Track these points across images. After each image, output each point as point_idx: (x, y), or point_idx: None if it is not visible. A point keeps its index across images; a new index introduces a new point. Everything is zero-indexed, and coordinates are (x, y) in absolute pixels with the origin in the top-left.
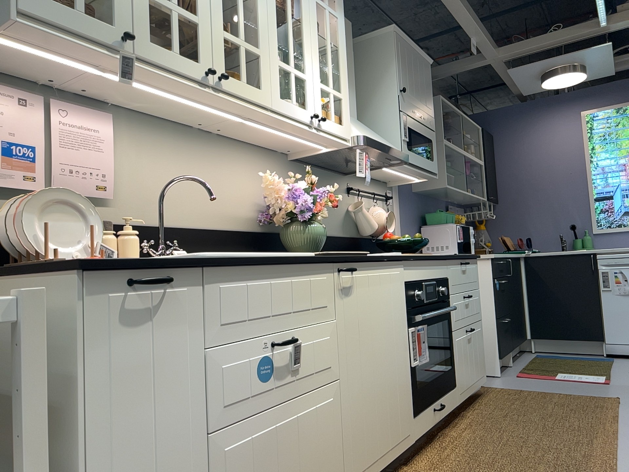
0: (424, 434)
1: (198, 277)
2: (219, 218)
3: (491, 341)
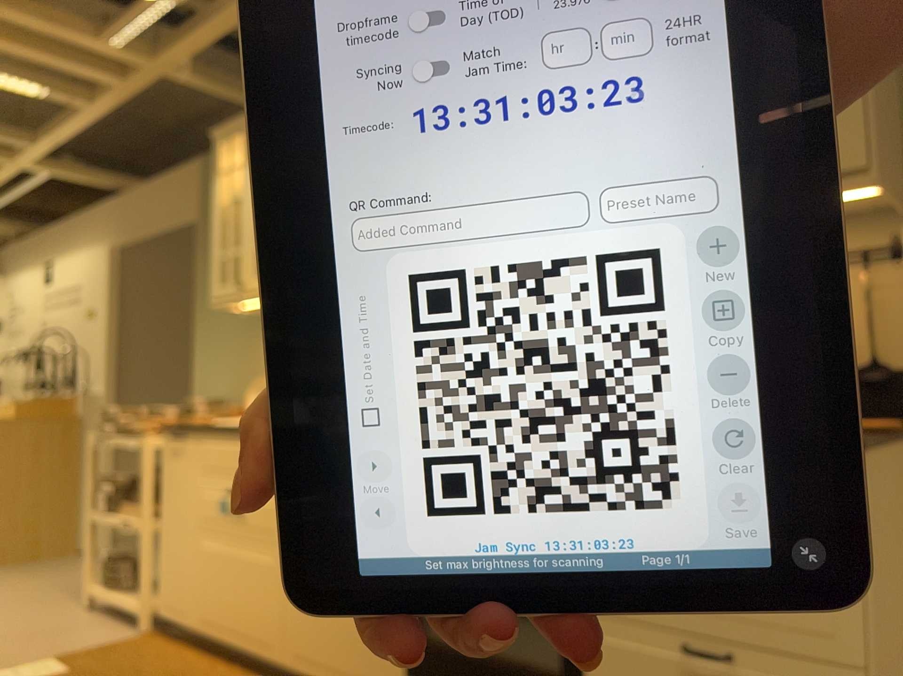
0: None
1: (197, 436)
2: None
3: None
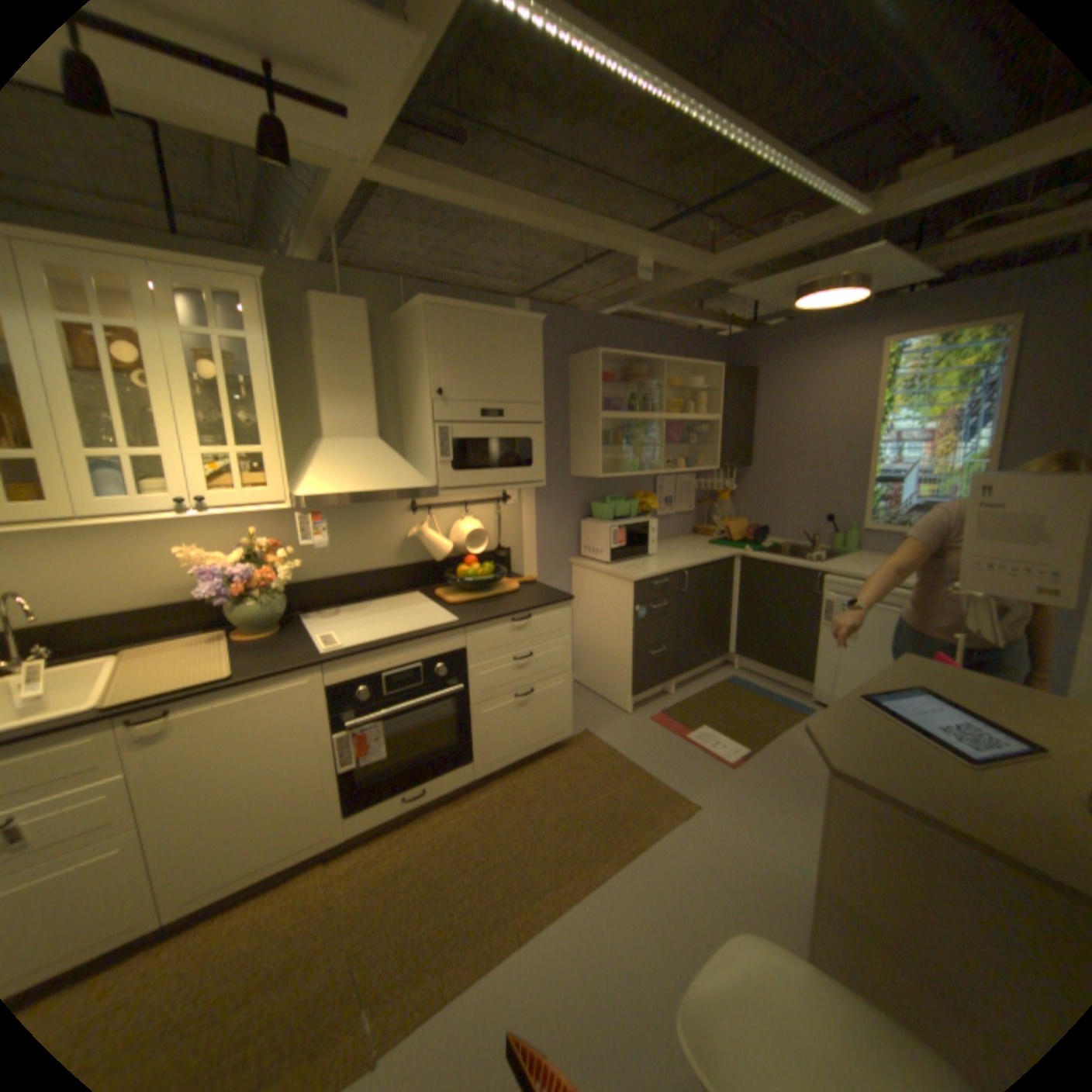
0: (371, 828)
1: None
2: (147, 595)
3: (625, 674)
